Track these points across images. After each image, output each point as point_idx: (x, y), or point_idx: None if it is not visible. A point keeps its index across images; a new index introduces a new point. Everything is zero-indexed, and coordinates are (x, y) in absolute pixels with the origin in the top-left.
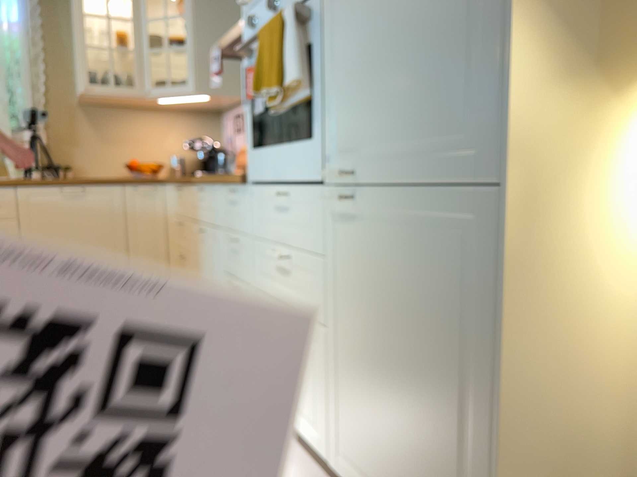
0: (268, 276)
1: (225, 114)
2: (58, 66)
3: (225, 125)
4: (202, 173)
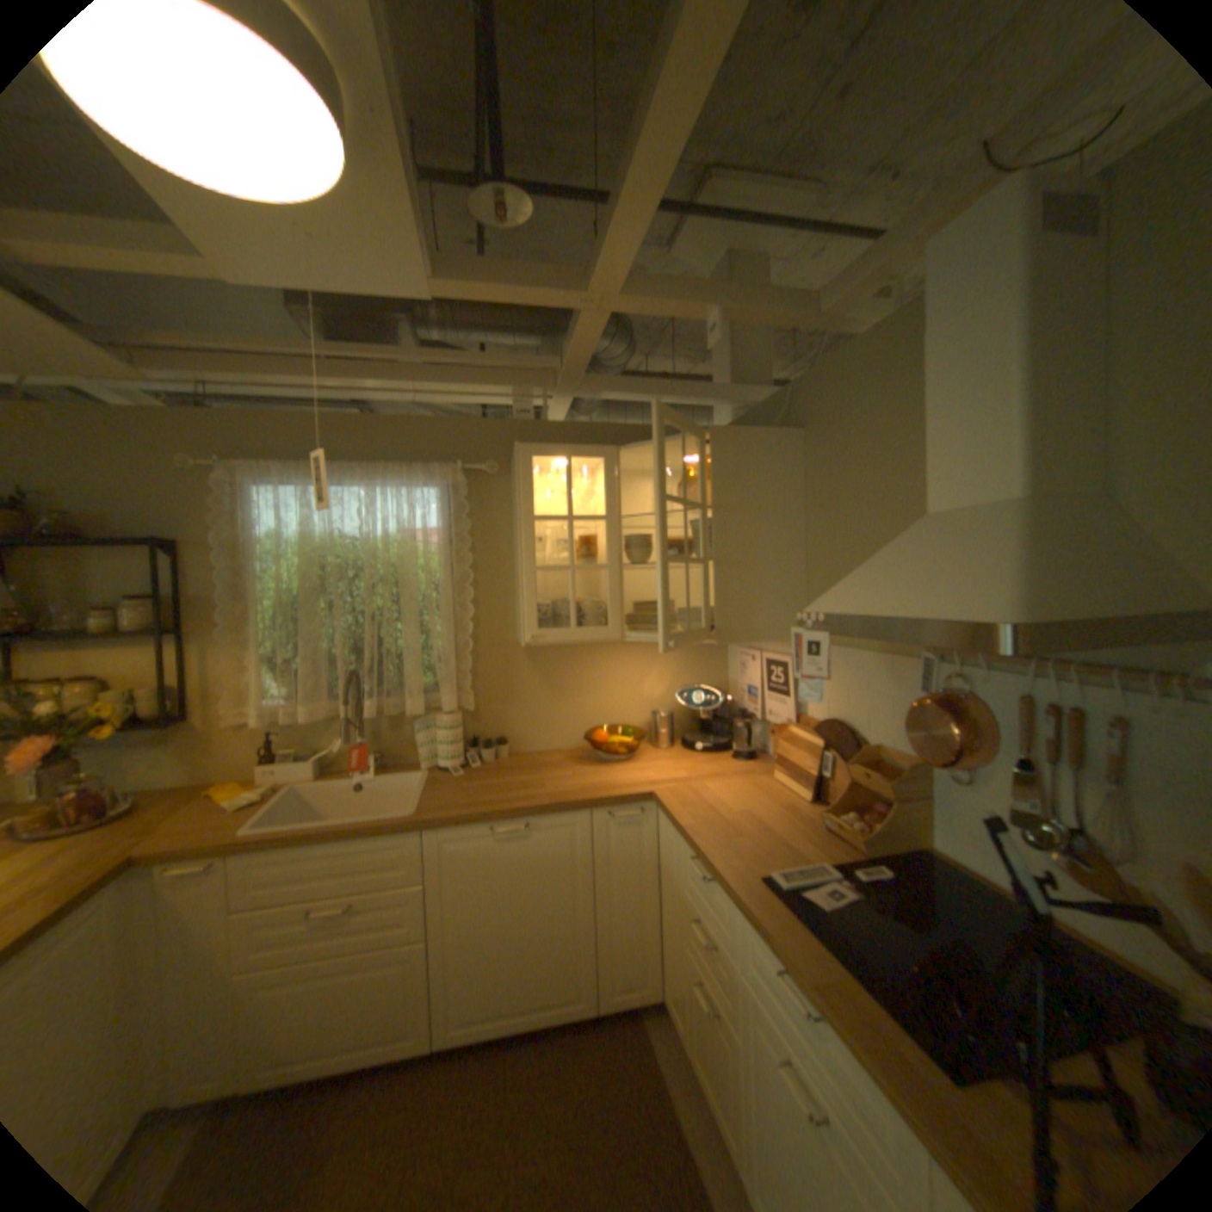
0: None
1: (745, 650)
2: (495, 588)
3: (746, 667)
4: (706, 749)
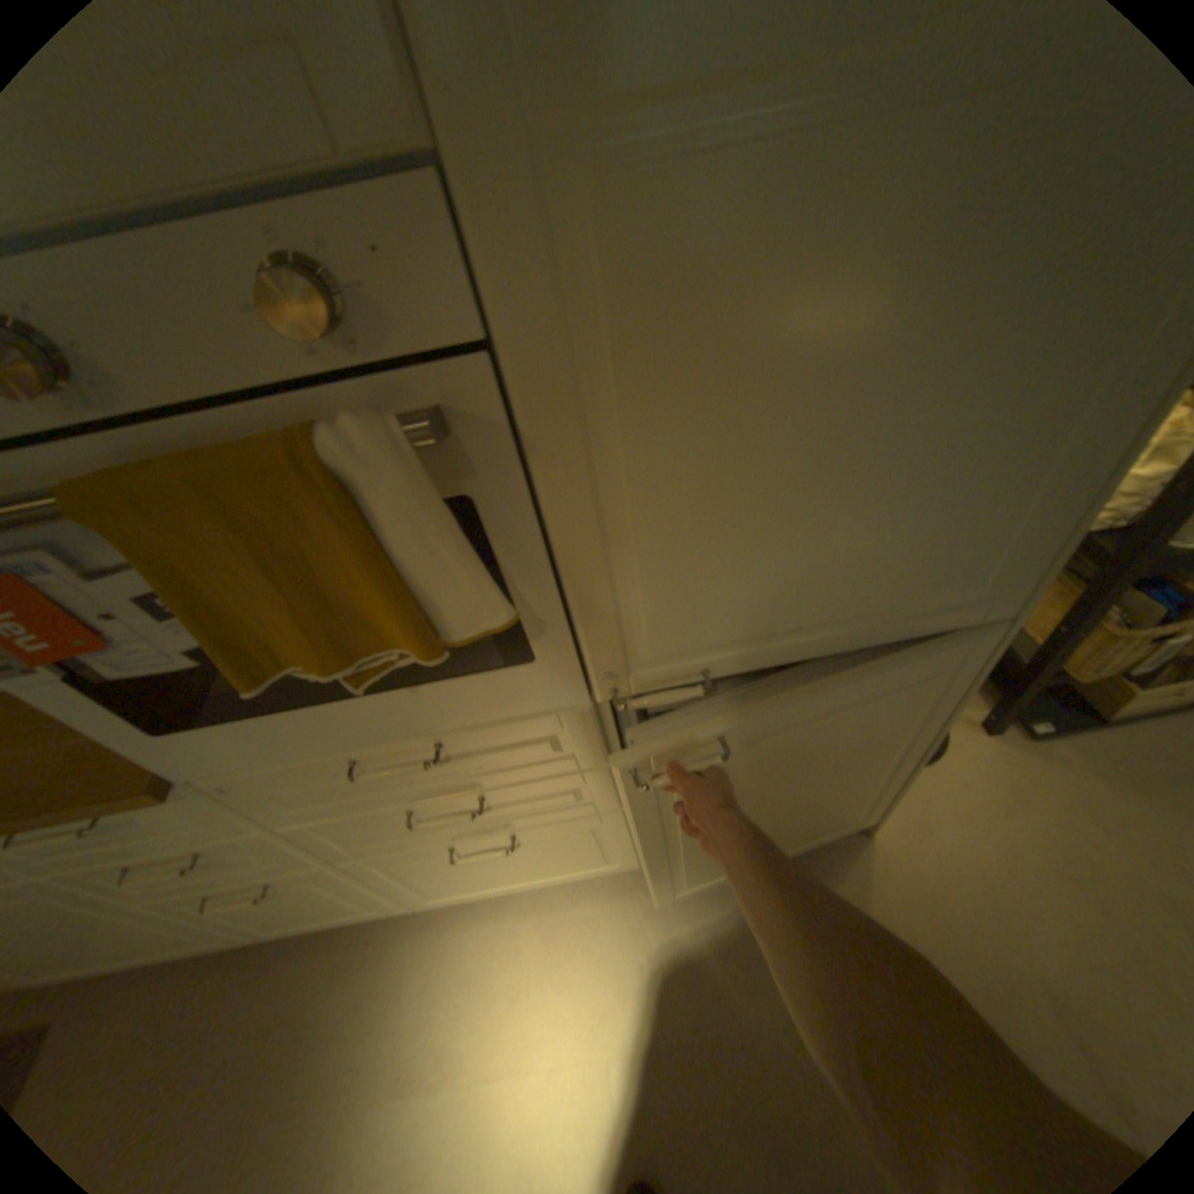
0: (386, 838)
1: None
2: None
3: None
4: None
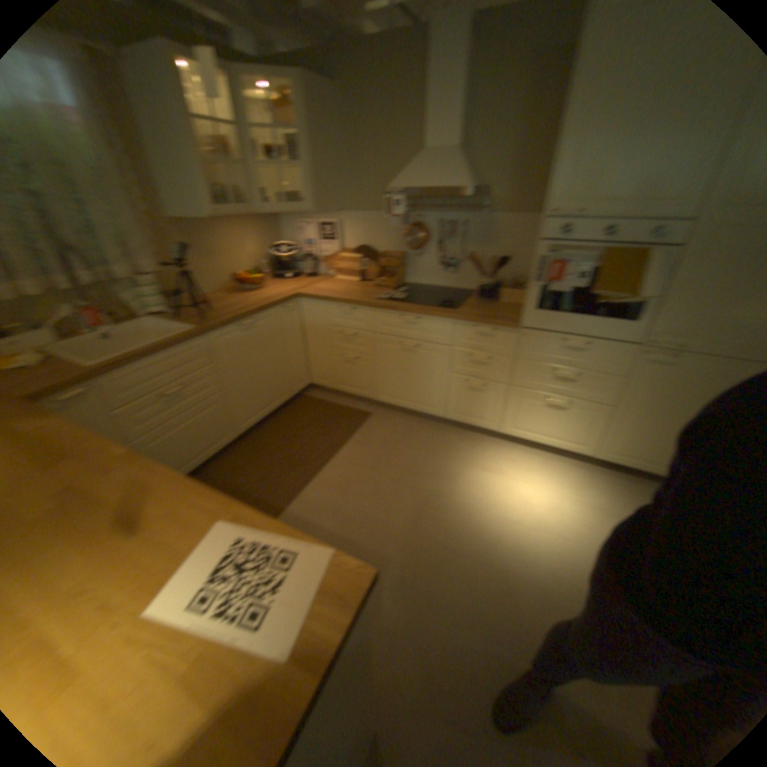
0: (539, 379)
1: (305, 219)
2: (144, 175)
3: (306, 229)
4: (296, 275)
